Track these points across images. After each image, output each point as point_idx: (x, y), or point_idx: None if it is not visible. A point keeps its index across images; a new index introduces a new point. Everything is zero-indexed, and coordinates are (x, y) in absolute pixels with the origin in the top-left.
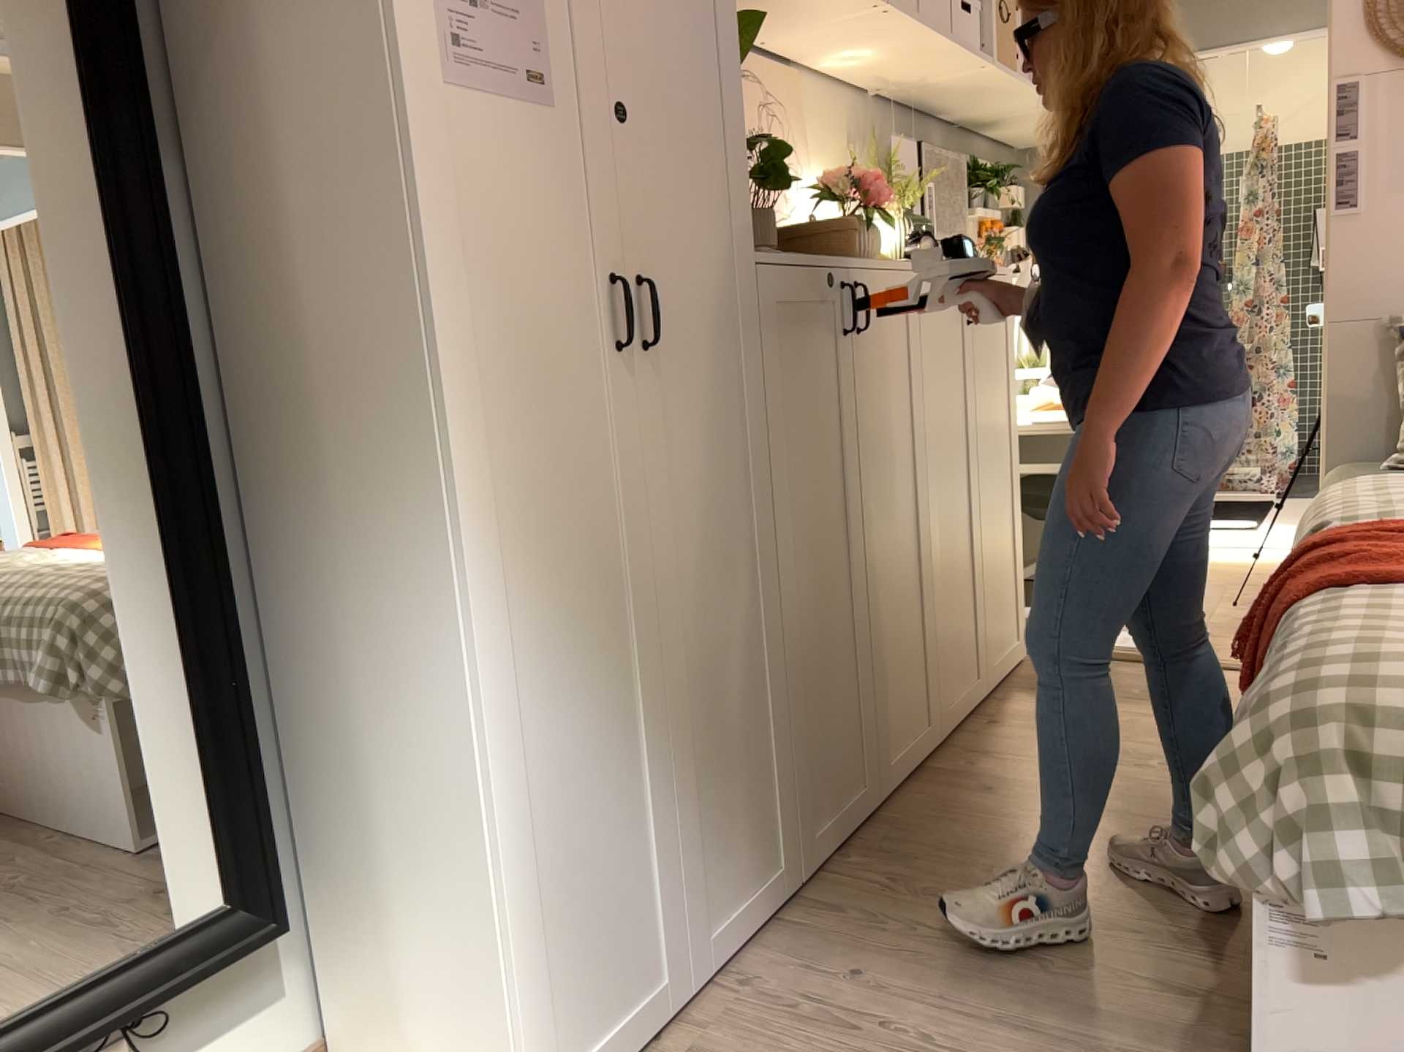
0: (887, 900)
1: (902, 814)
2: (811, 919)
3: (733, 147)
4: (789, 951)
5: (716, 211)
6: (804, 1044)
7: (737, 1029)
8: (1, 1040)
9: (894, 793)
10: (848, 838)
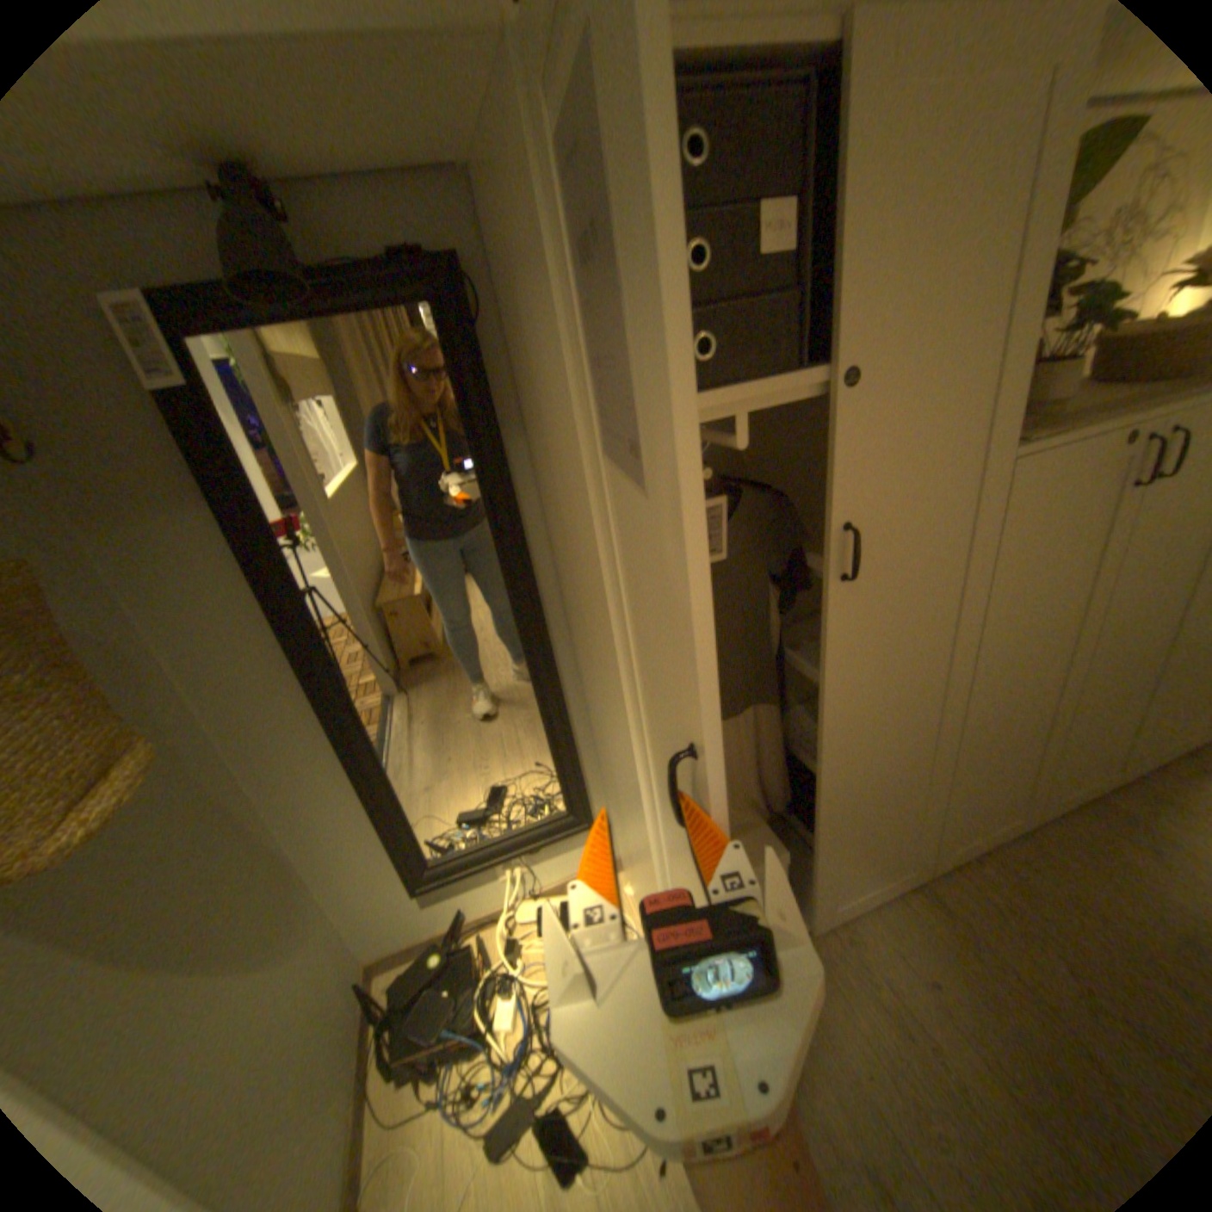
0: (1002, 928)
1: (1059, 846)
2: (933, 913)
3: (1027, 346)
4: (903, 934)
5: (993, 407)
6: (877, 1024)
7: (840, 978)
8: (475, 853)
9: (1061, 821)
10: (997, 850)
